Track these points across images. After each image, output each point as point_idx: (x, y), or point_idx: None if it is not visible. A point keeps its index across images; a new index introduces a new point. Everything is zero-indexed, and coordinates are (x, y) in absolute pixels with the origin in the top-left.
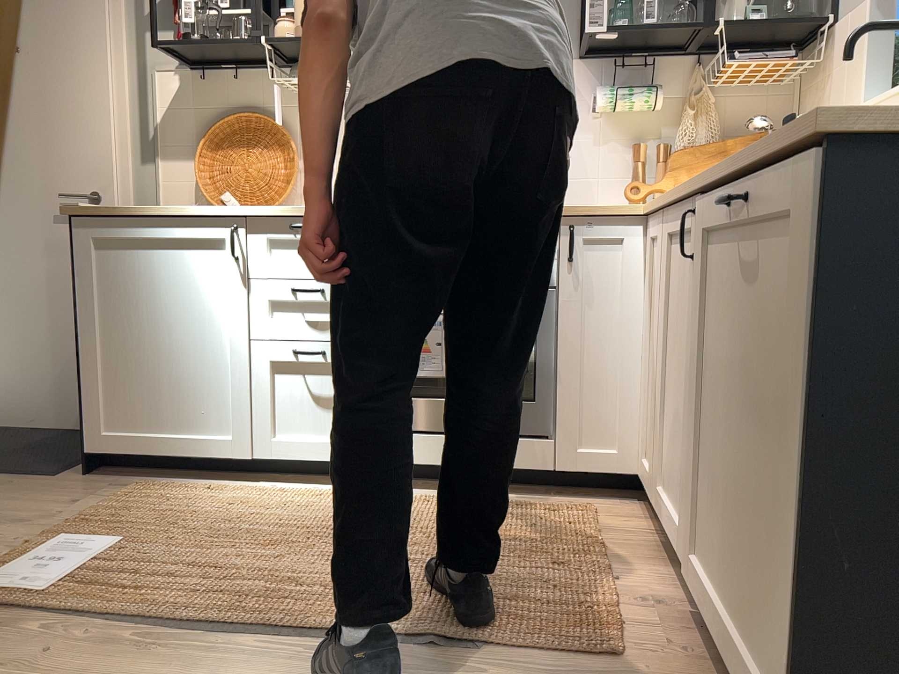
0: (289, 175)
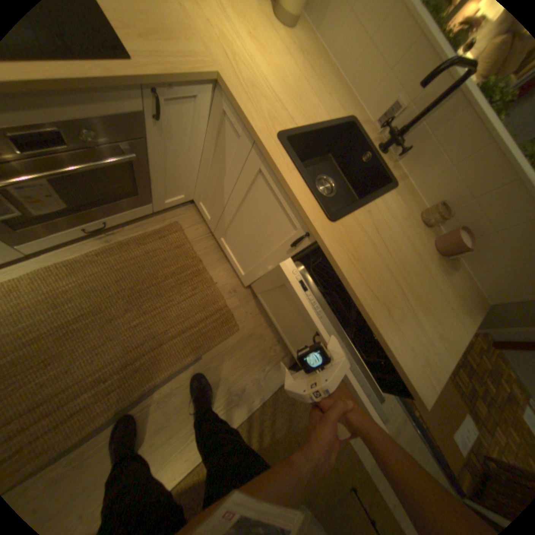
0: None
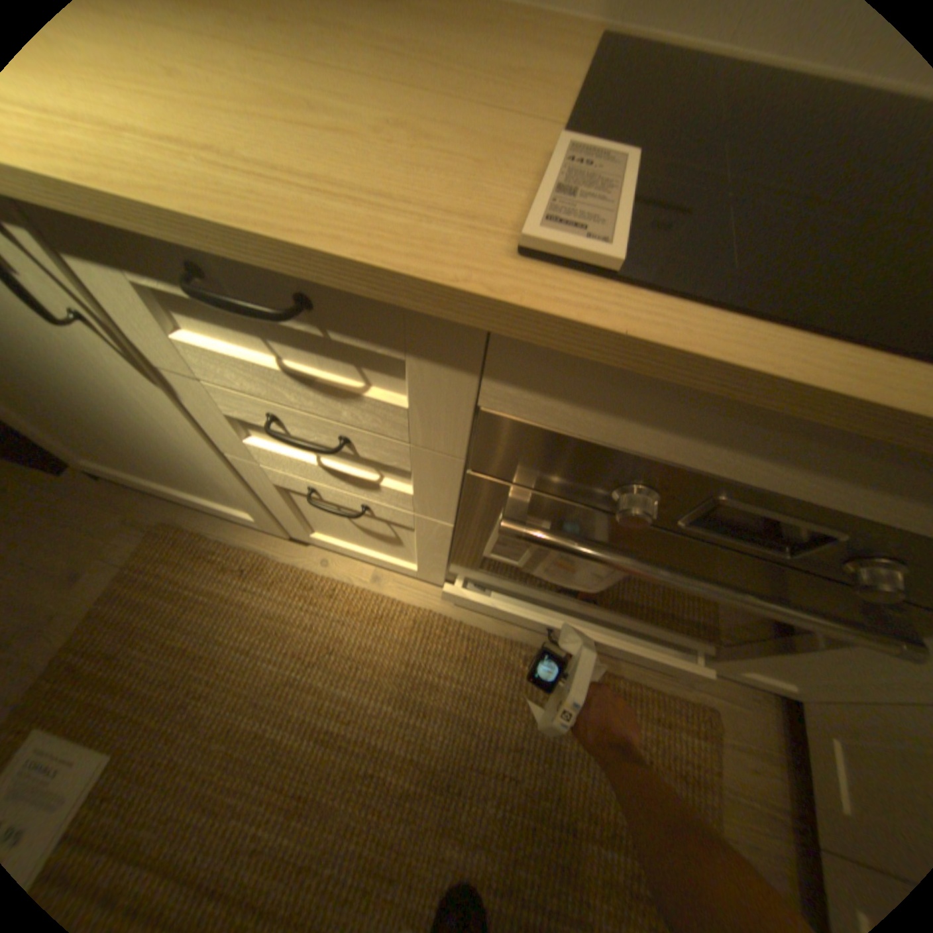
0: None
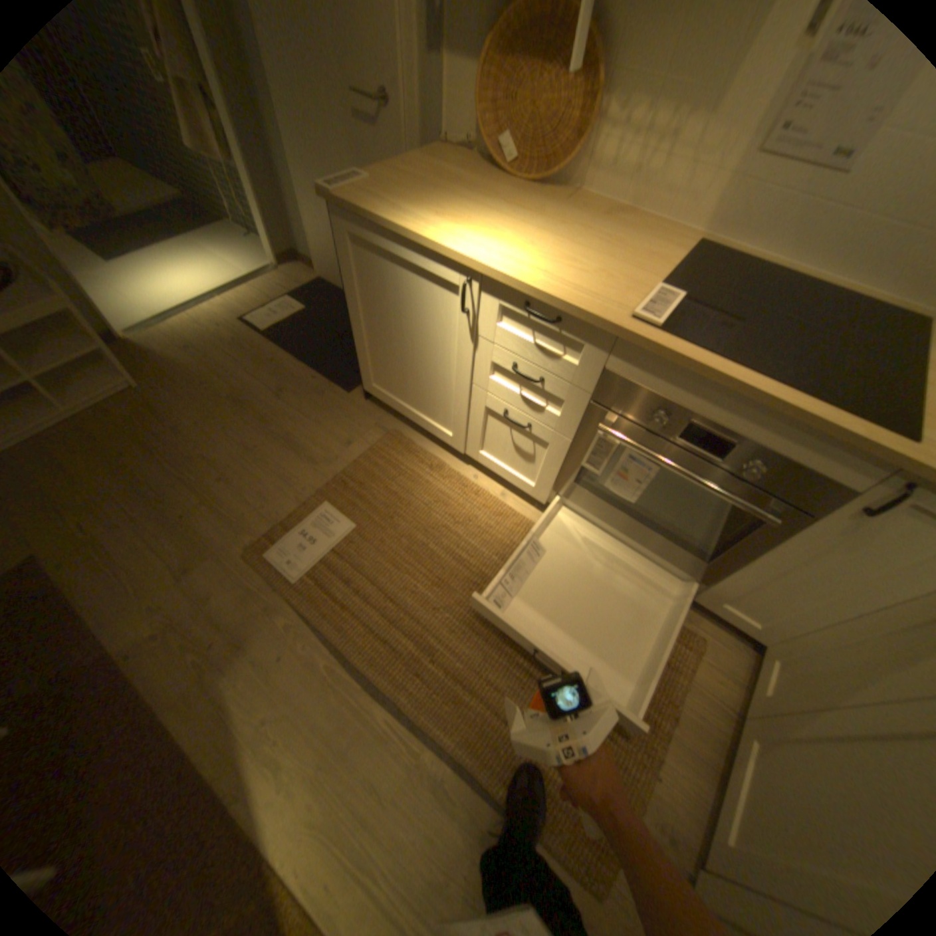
0: (586, 125)
